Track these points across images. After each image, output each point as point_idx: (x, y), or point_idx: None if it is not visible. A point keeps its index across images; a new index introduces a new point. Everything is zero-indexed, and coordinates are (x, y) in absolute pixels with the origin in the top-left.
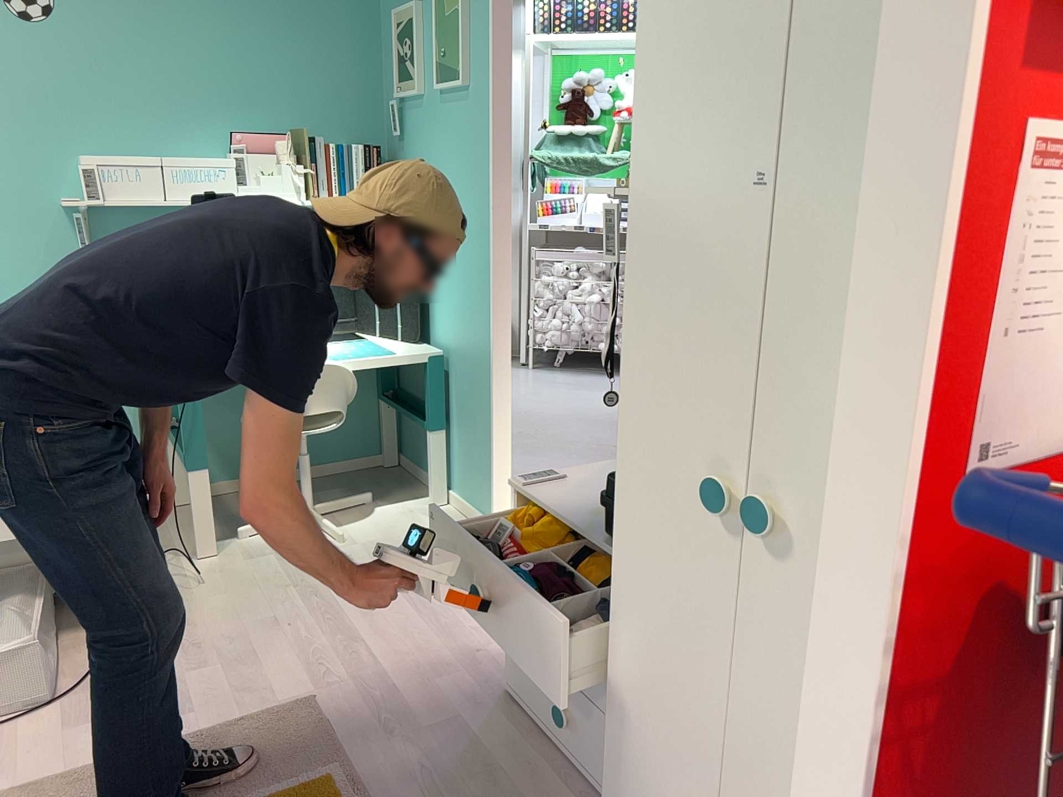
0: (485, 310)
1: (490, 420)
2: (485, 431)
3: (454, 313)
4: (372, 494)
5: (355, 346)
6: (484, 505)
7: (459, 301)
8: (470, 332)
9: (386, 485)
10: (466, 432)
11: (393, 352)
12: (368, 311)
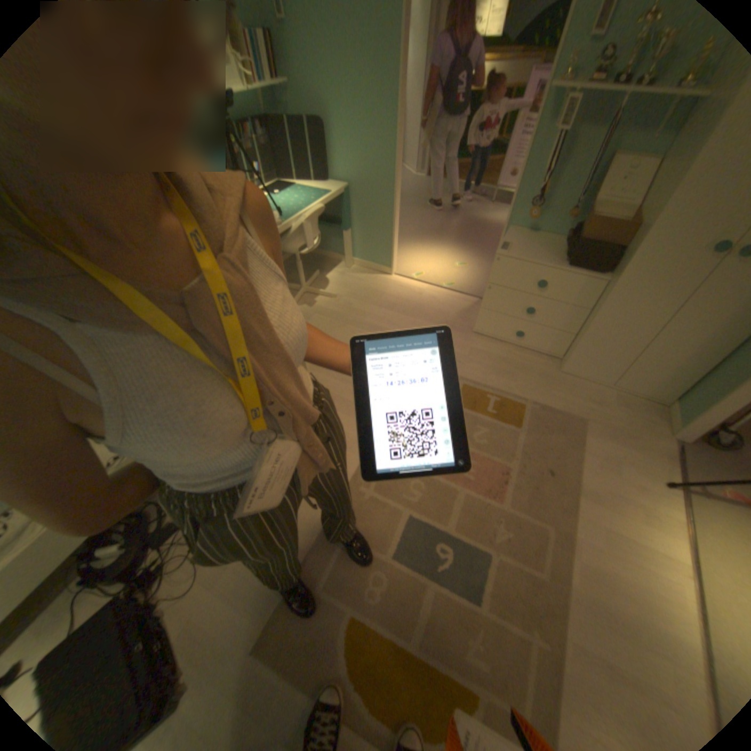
0: (387, 157)
1: (390, 219)
2: (385, 225)
3: (355, 160)
4: (312, 269)
5: (297, 190)
6: (382, 260)
7: (359, 152)
8: (372, 171)
9: (312, 263)
10: (367, 227)
11: (326, 190)
12: (284, 164)
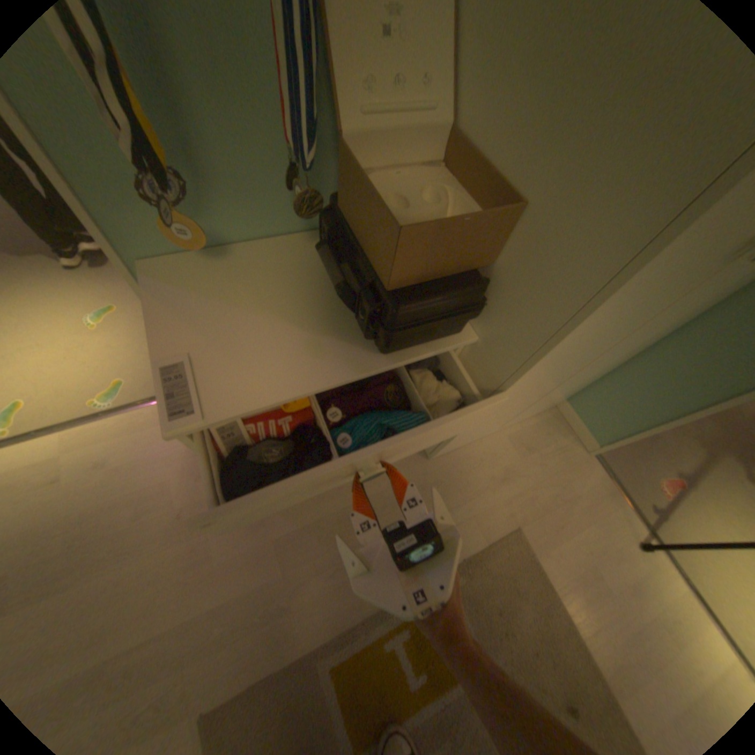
0: None
1: None
2: None
3: None
4: None
5: None
6: None
7: None
8: None
9: None
10: None
11: None
12: None
